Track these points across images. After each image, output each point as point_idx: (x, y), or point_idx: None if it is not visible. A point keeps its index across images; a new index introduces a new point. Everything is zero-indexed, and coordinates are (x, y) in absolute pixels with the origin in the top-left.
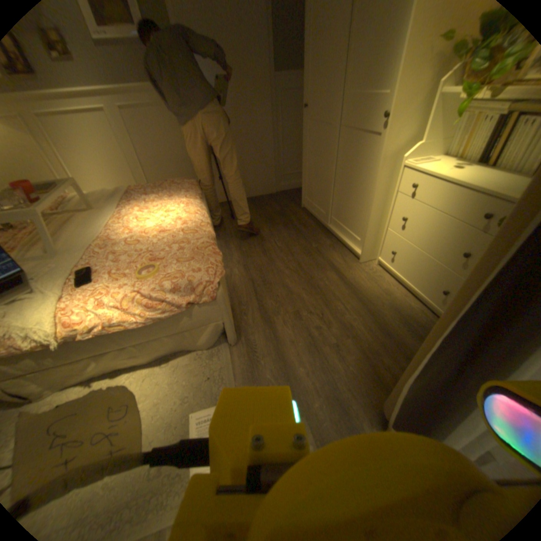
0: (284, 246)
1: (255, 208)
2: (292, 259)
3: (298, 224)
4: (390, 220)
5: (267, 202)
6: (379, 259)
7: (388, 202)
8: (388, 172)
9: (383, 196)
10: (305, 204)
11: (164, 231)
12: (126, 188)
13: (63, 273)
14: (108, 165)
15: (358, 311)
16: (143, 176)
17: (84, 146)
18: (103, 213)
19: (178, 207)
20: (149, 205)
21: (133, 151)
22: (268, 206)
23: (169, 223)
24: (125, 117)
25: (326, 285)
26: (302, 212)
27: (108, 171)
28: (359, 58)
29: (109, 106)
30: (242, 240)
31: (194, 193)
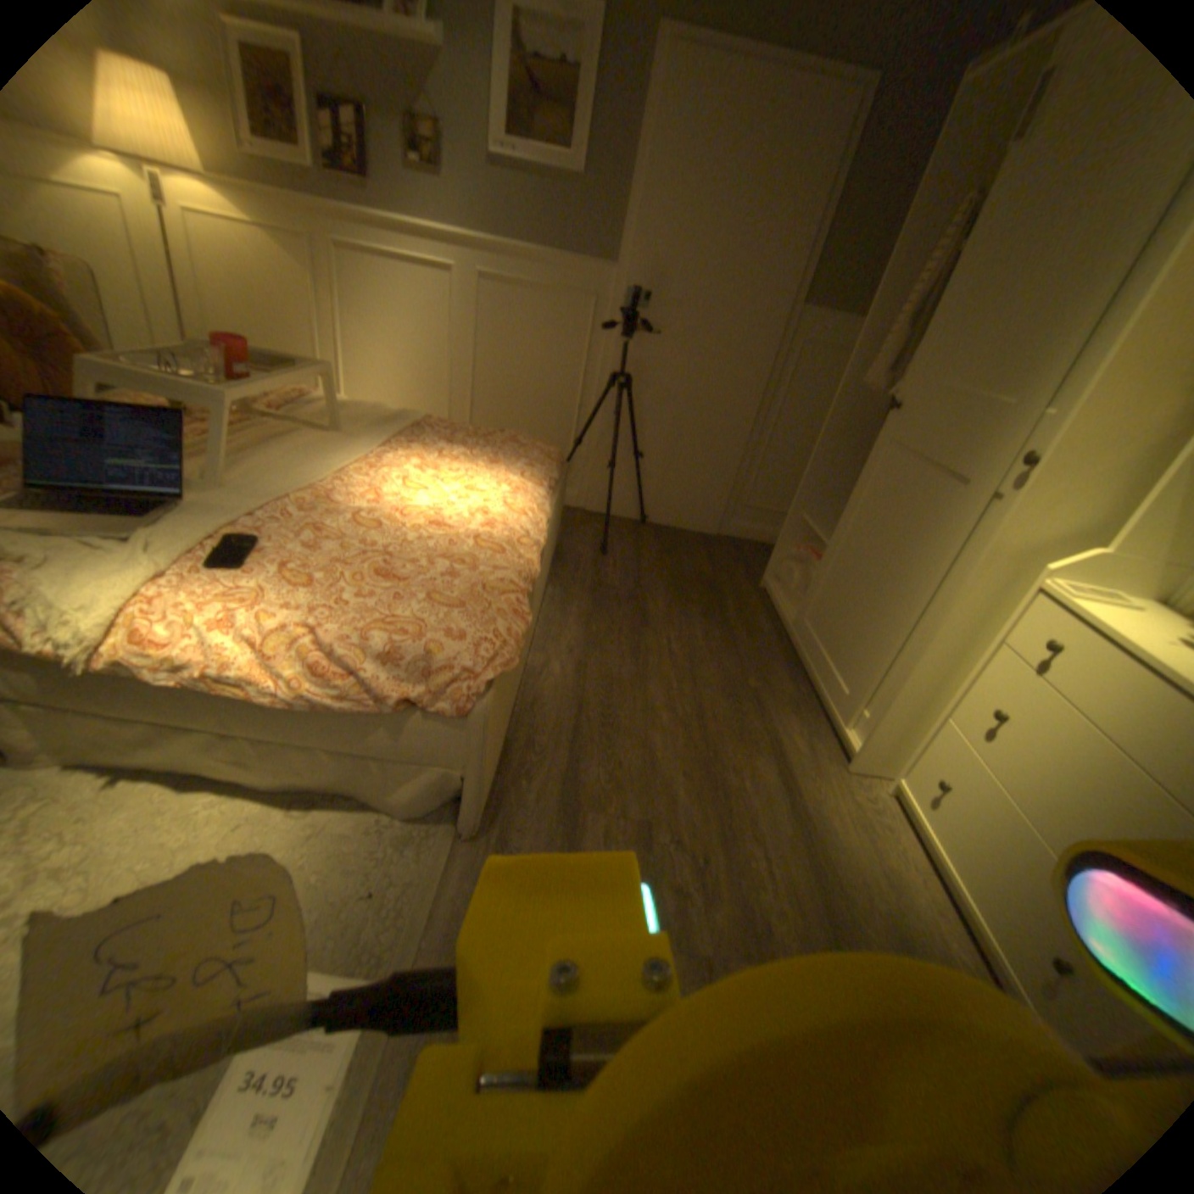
0: (682, 656)
1: (657, 550)
2: (689, 693)
3: (735, 621)
4: (958, 702)
5: (688, 548)
6: (899, 783)
7: (967, 657)
8: (992, 589)
9: (959, 638)
10: (769, 583)
11: (437, 523)
12: (420, 416)
13: (199, 528)
14: (414, 366)
15: (797, 897)
16: (466, 407)
17: (388, 319)
18: (349, 446)
19: (493, 487)
20: (442, 464)
21: (469, 357)
22: (686, 556)
23: (456, 512)
24: (483, 294)
25: (743, 790)
26: (754, 598)
27: (409, 376)
28: (1001, 324)
29: (463, 266)
30: (598, 604)
31: (540, 473)
